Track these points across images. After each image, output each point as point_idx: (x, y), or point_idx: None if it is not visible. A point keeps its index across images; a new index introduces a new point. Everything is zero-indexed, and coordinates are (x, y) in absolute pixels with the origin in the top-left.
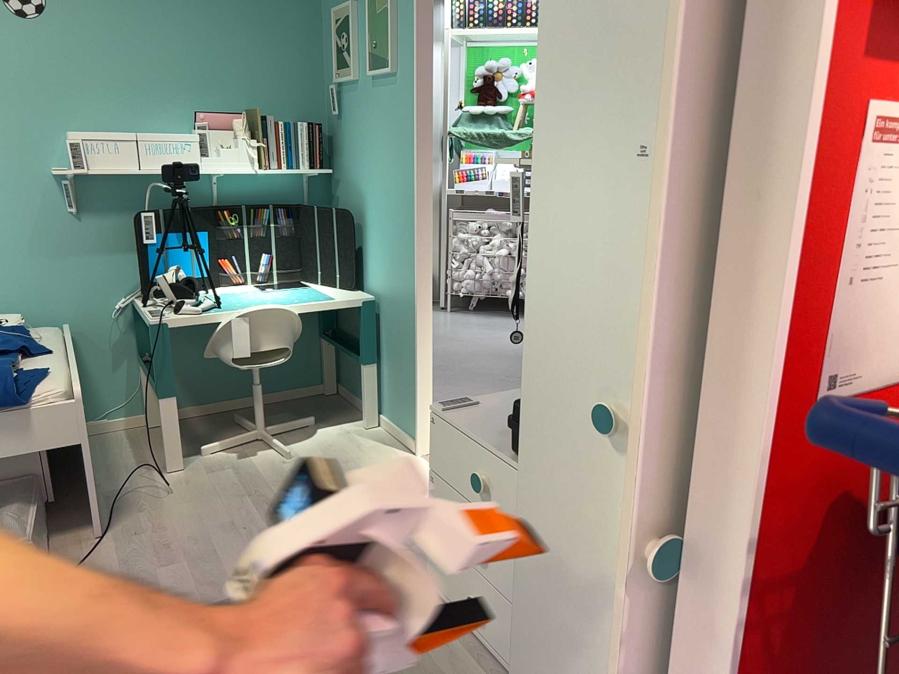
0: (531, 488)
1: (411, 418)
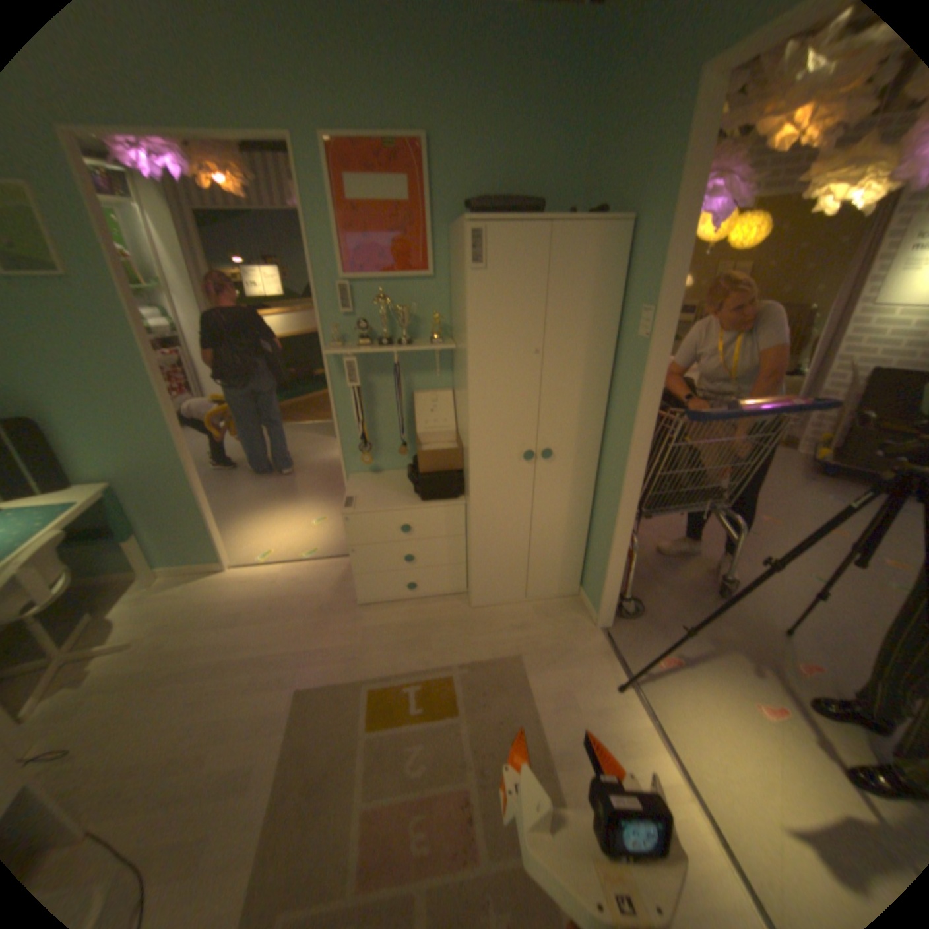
0: (479, 502)
1: (204, 550)
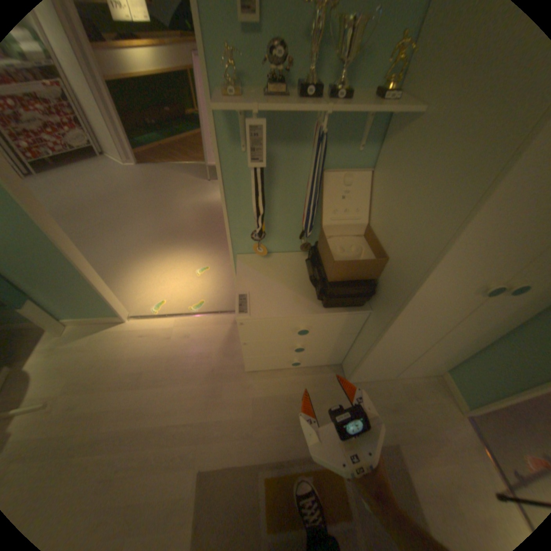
0: (401, 327)
1: (103, 309)
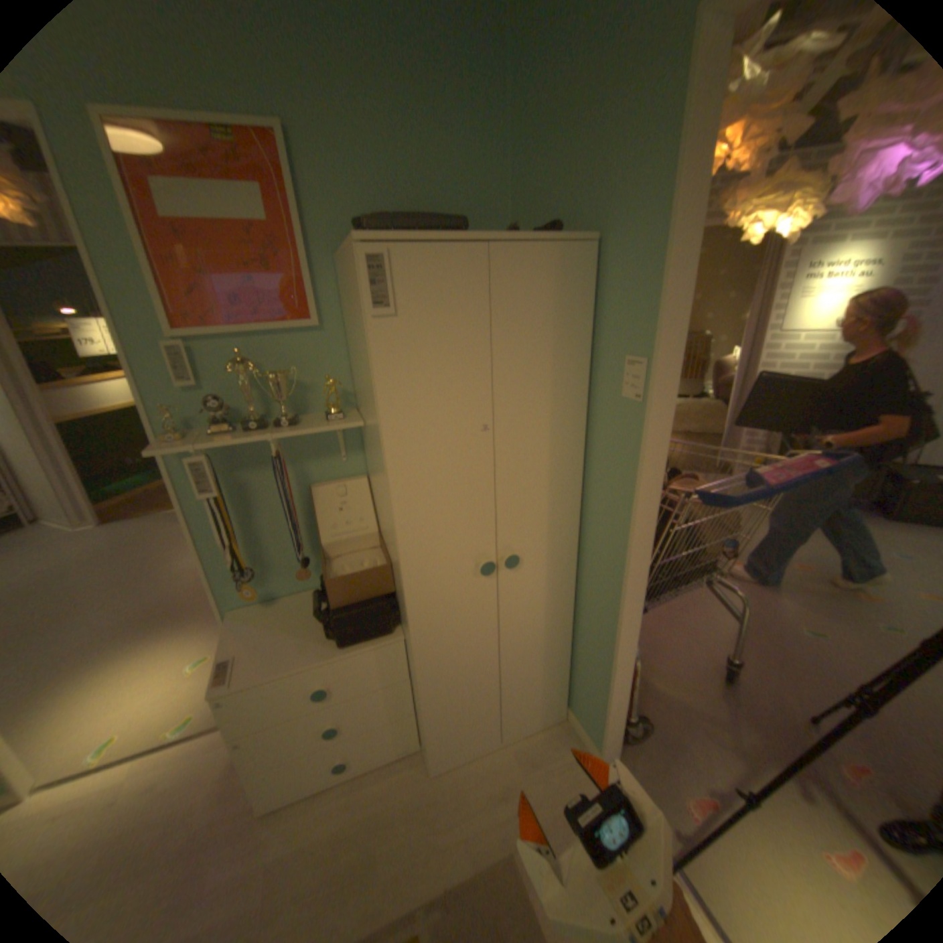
0: (426, 643)
1: None
